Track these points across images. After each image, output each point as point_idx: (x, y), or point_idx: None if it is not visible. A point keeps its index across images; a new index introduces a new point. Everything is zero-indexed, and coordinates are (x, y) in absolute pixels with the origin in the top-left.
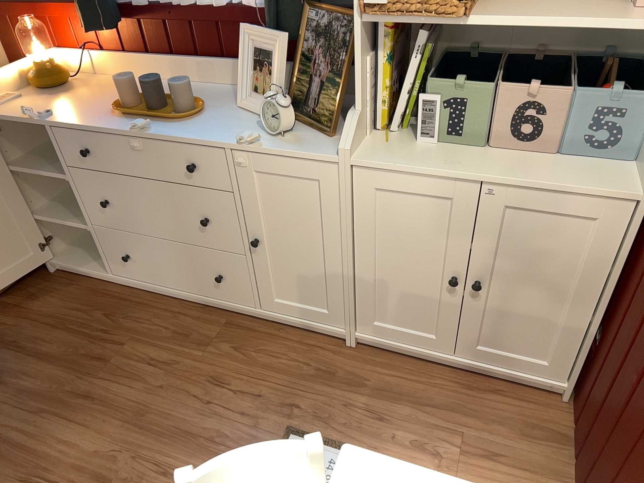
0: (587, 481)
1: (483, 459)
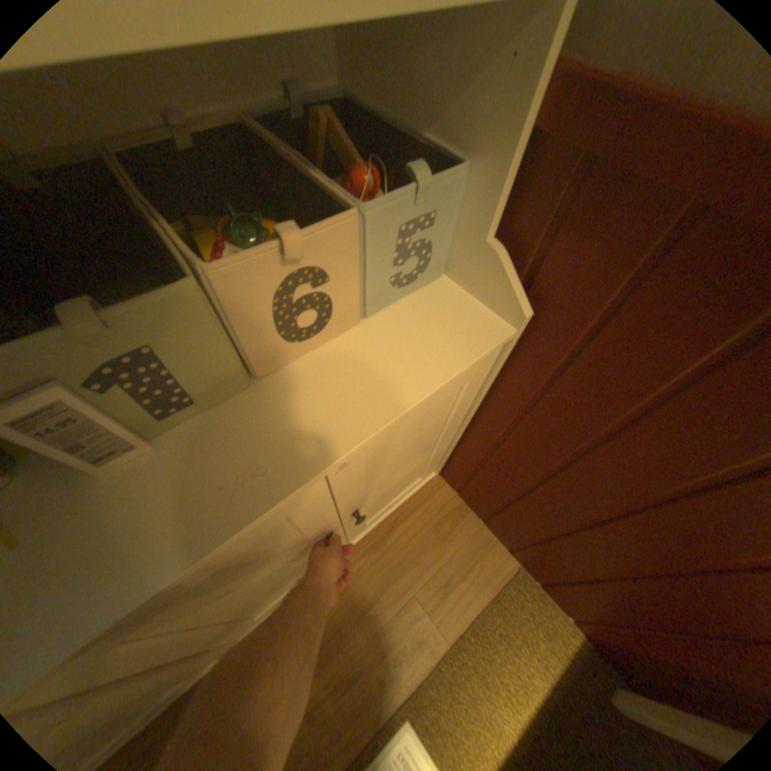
0: (519, 547)
1: (445, 602)
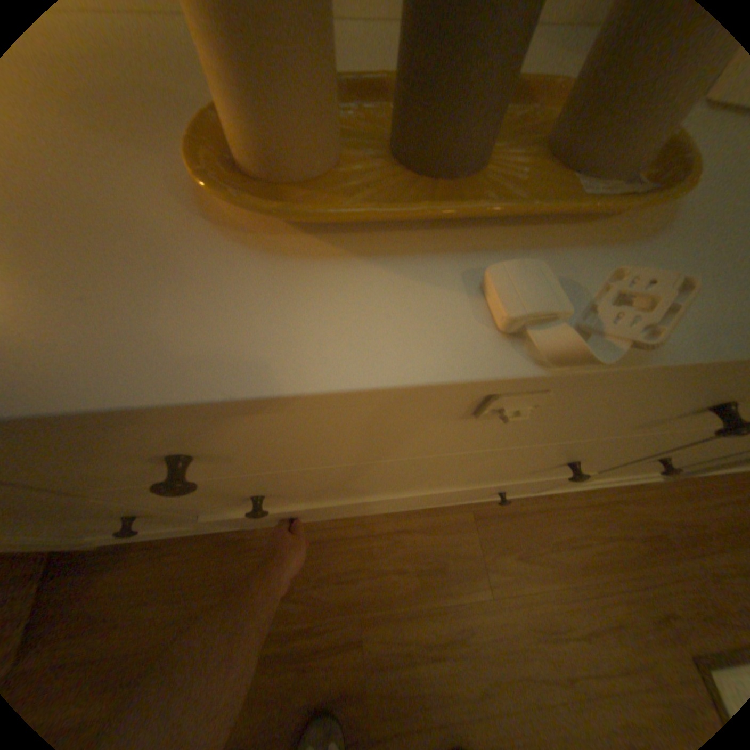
0: None
1: None
